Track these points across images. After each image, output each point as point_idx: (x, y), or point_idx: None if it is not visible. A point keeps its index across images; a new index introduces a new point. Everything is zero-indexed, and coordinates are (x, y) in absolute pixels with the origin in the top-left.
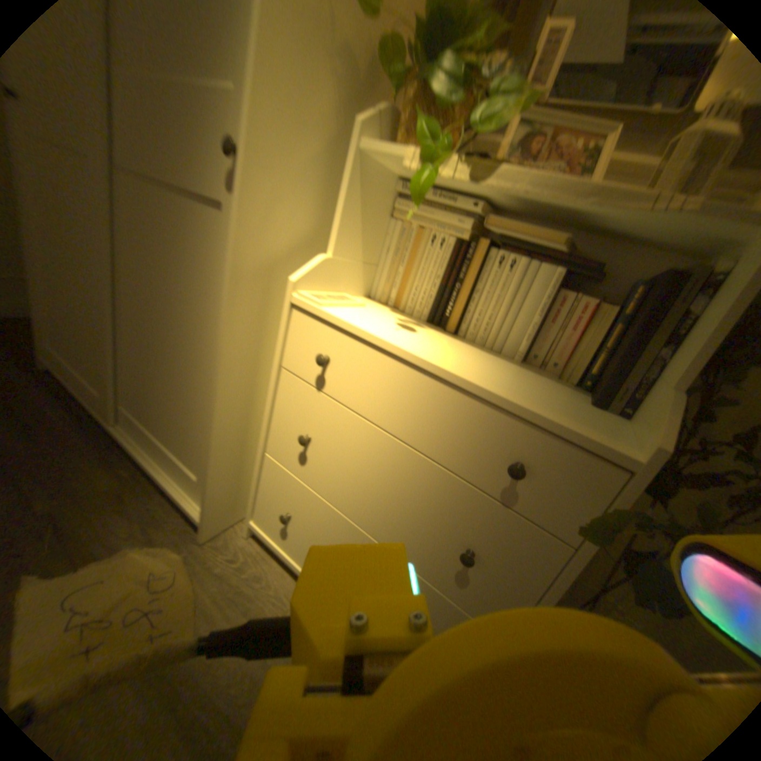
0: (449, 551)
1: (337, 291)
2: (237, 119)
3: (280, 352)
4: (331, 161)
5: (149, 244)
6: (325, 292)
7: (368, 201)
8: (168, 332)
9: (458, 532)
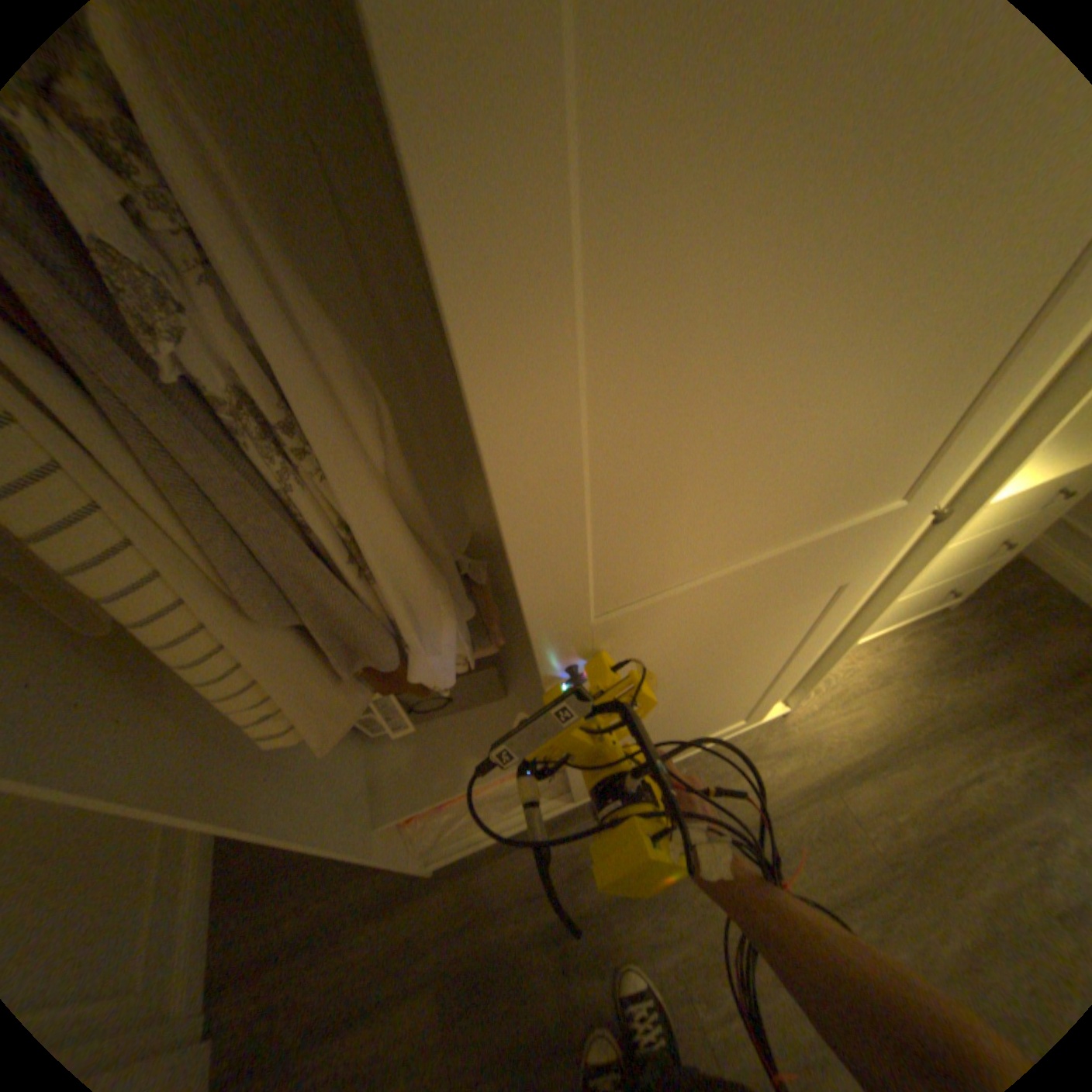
0: (988, 551)
1: None
2: (942, 484)
3: None
4: None
5: (712, 648)
6: None
7: None
8: (737, 671)
9: (1000, 540)
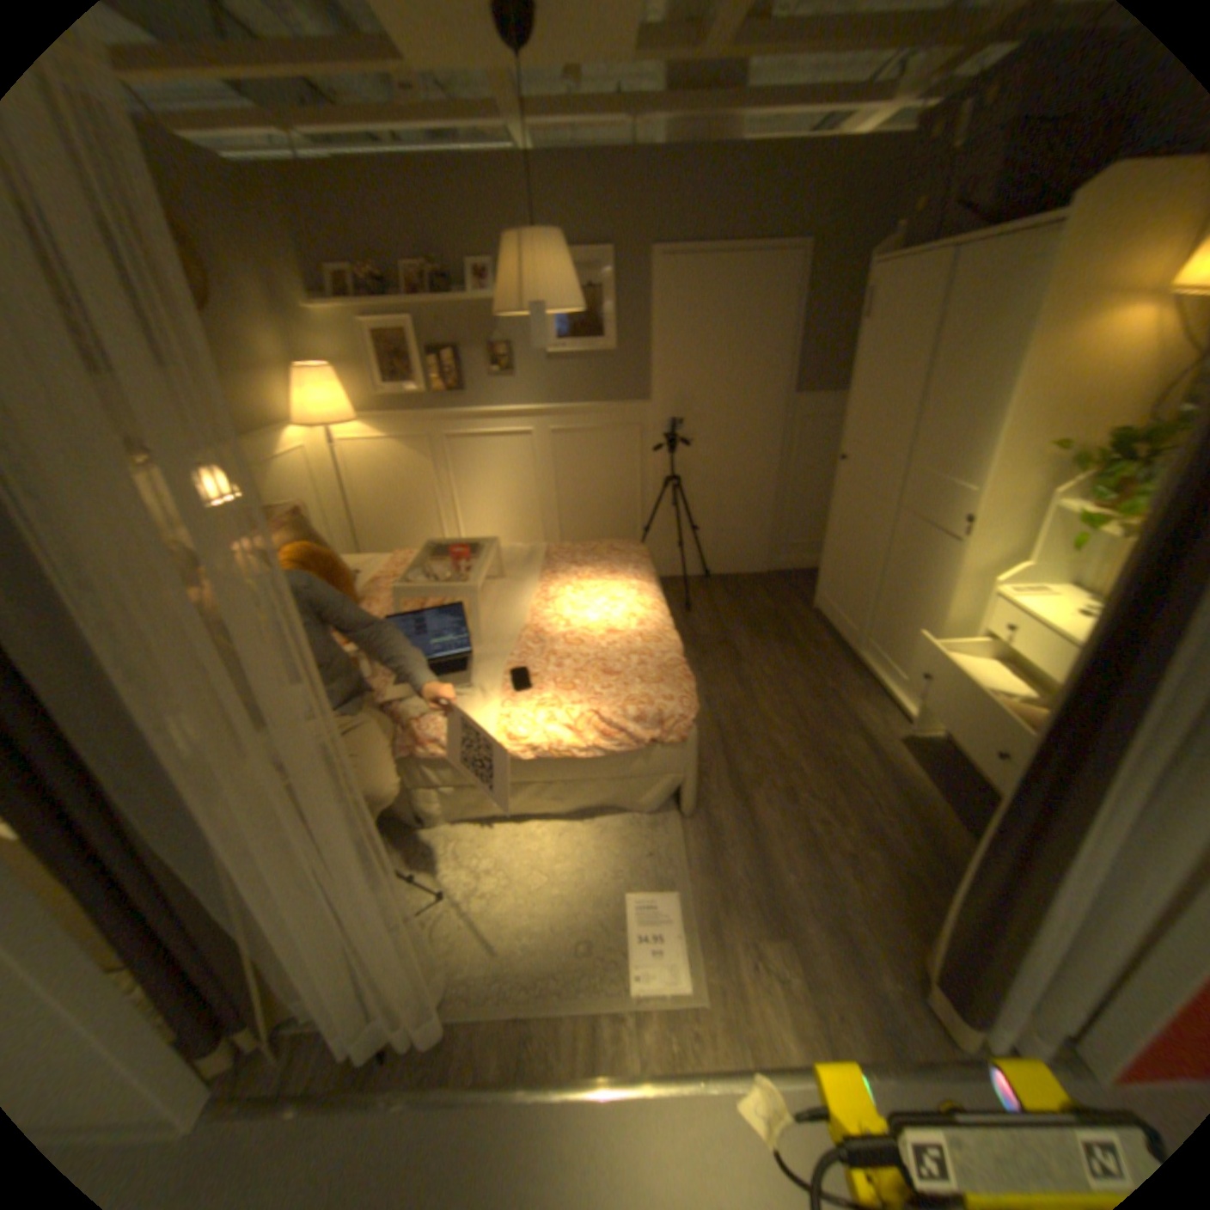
0: None
1: (1040, 582)
2: (978, 503)
3: (990, 618)
4: (1041, 507)
5: (913, 547)
6: (1027, 584)
7: (1073, 526)
8: (916, 597)
9: None
